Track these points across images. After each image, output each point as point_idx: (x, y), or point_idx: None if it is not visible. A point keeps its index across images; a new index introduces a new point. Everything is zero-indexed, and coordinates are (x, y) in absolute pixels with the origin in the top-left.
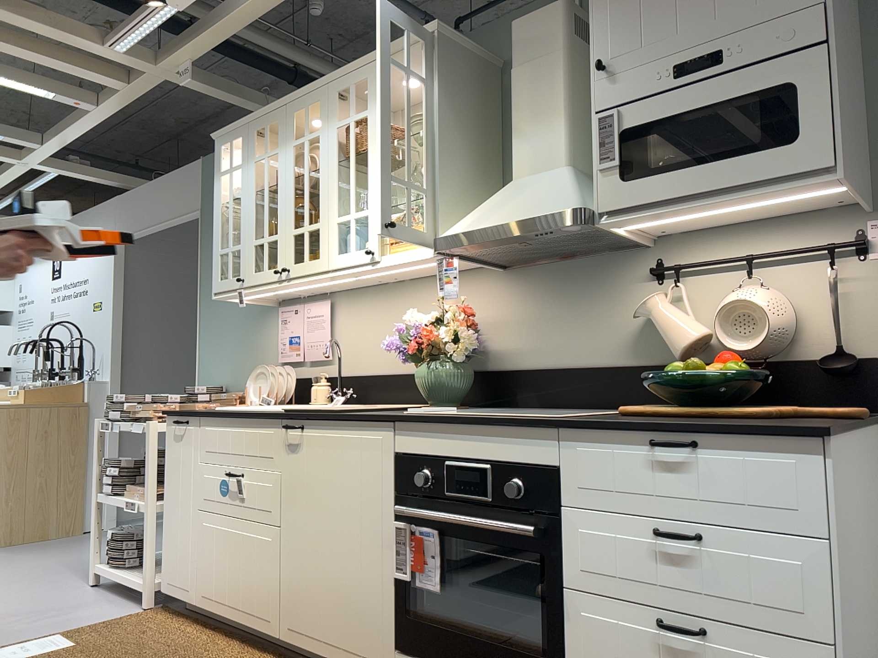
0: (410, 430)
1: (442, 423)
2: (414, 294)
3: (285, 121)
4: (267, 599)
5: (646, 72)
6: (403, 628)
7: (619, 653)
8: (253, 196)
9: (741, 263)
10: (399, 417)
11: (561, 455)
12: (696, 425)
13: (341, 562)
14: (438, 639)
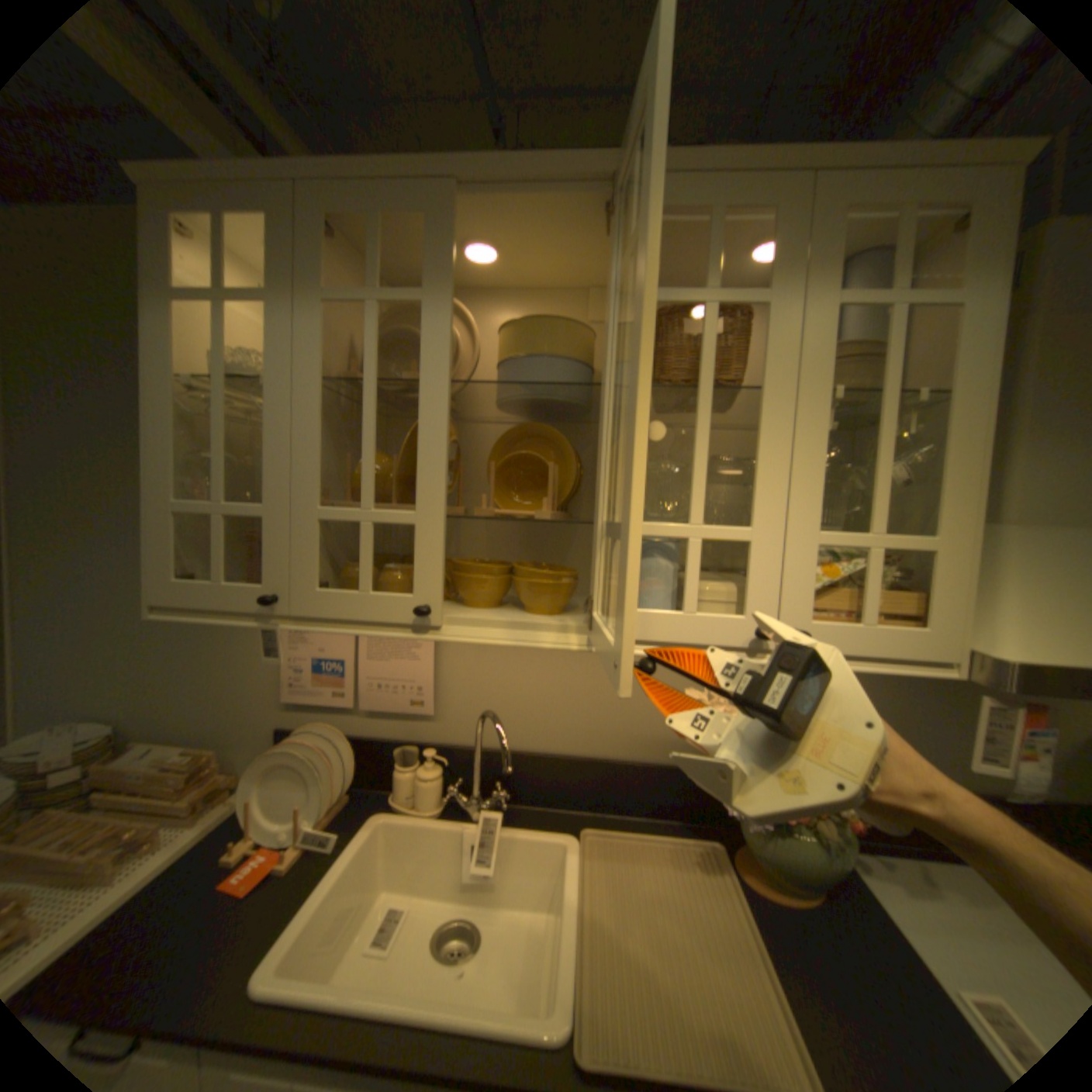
0: None
1: None
2: None
3: (452, 218)
4: None
5: None
6: None
7: None
8: (314, 388)
9: None
10: None
11: None
12: None
13: None
14: None
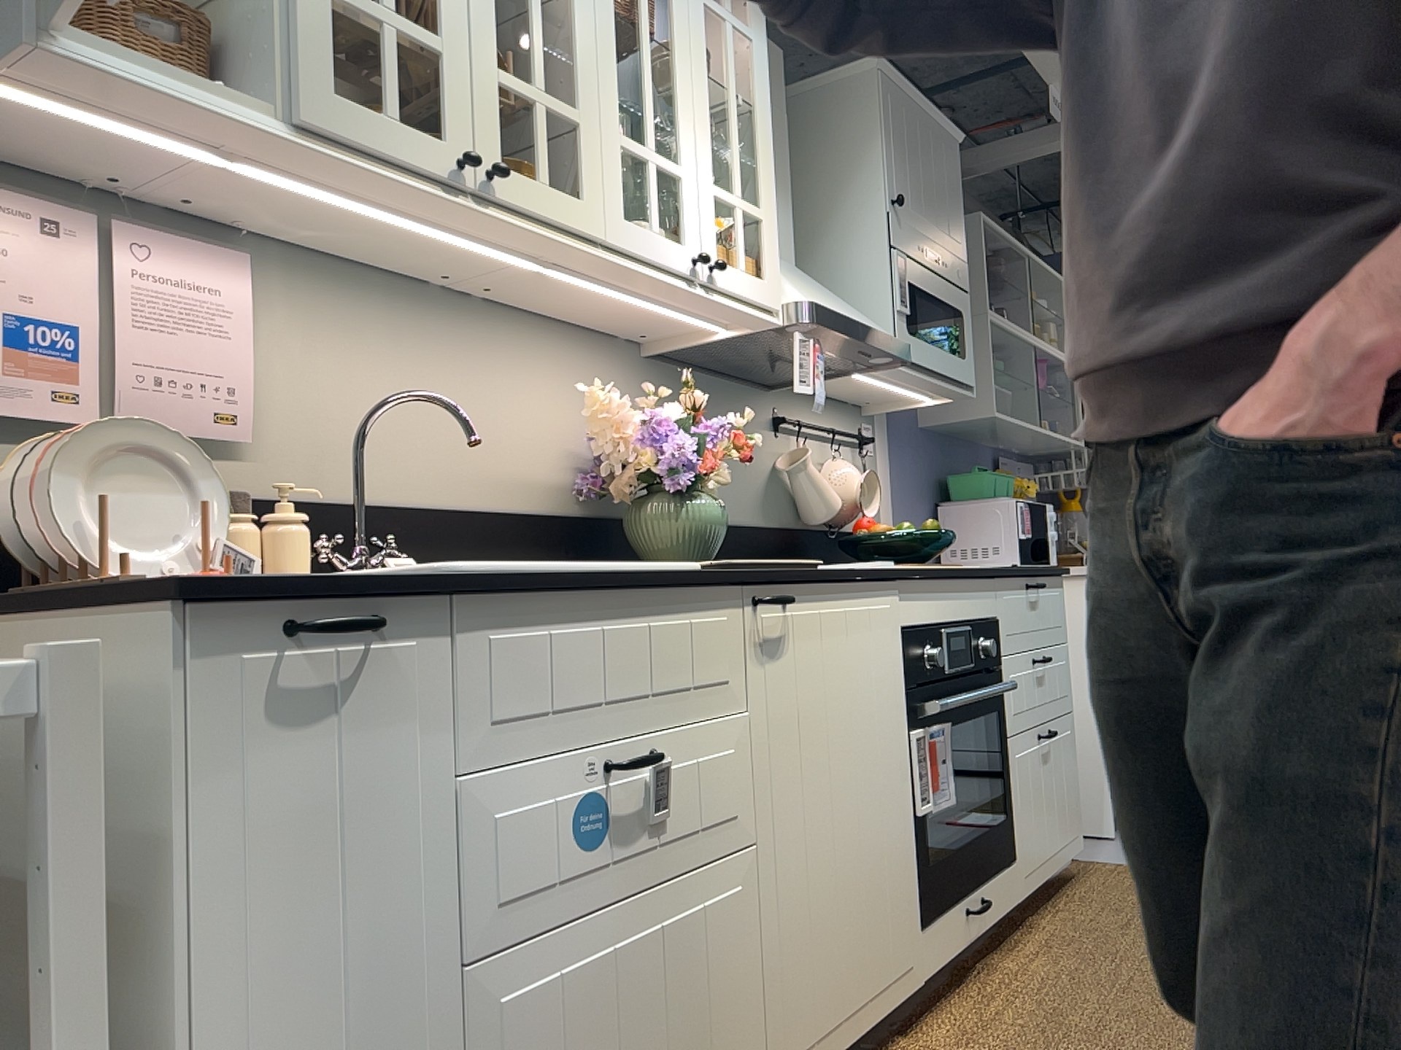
0: (914, 590)
1: (943, 577)
2: (496, 338)
3: None
4: (741, 1045)
5: (916, 237)
6: (926, 886)
7: (1031, 777)
8: None
9: (821, 434)
10: (911, 572)
11: (999, 605)
12: (1044, 570)
13: (861, 842)
14: (951, 870)
